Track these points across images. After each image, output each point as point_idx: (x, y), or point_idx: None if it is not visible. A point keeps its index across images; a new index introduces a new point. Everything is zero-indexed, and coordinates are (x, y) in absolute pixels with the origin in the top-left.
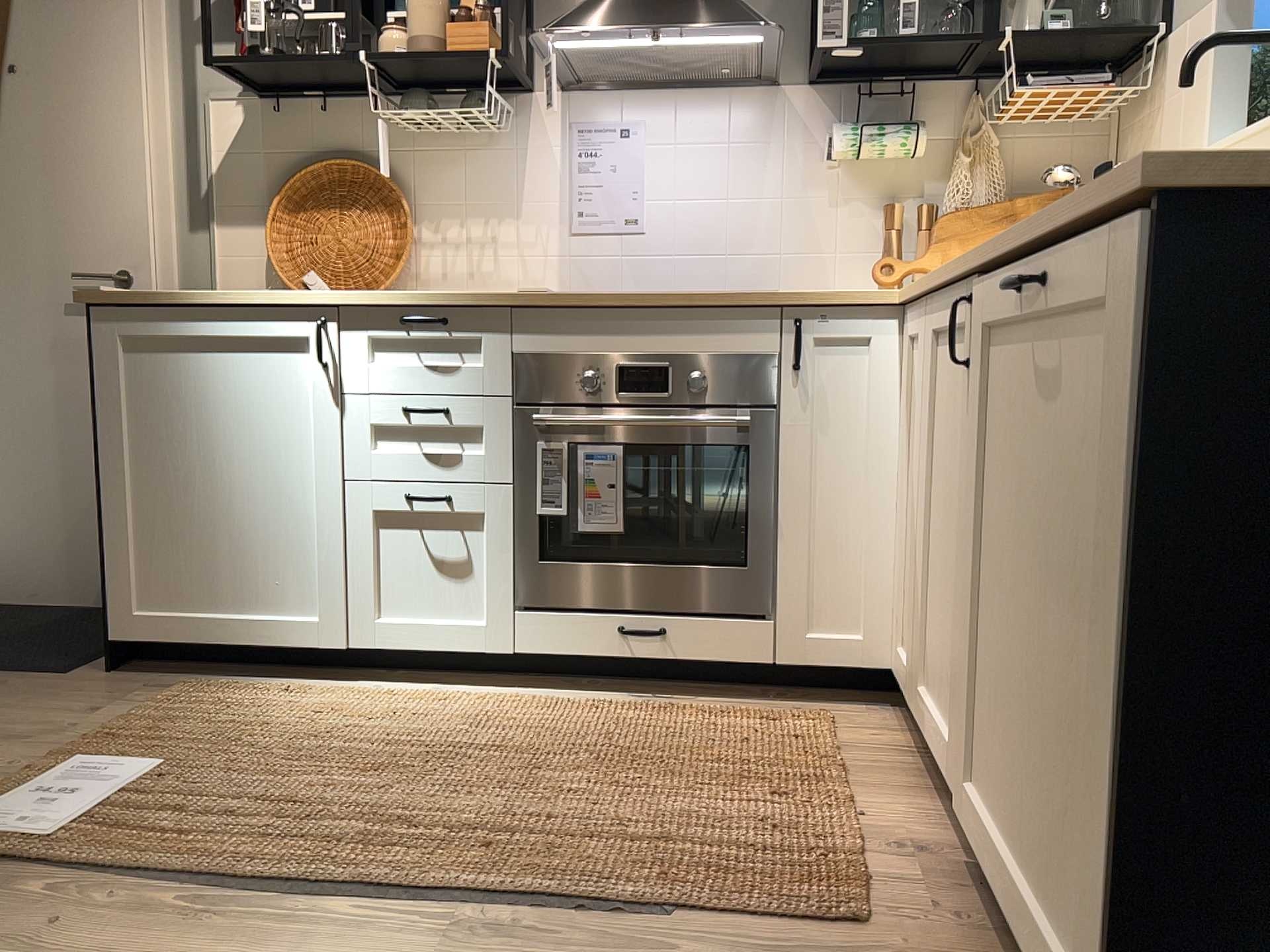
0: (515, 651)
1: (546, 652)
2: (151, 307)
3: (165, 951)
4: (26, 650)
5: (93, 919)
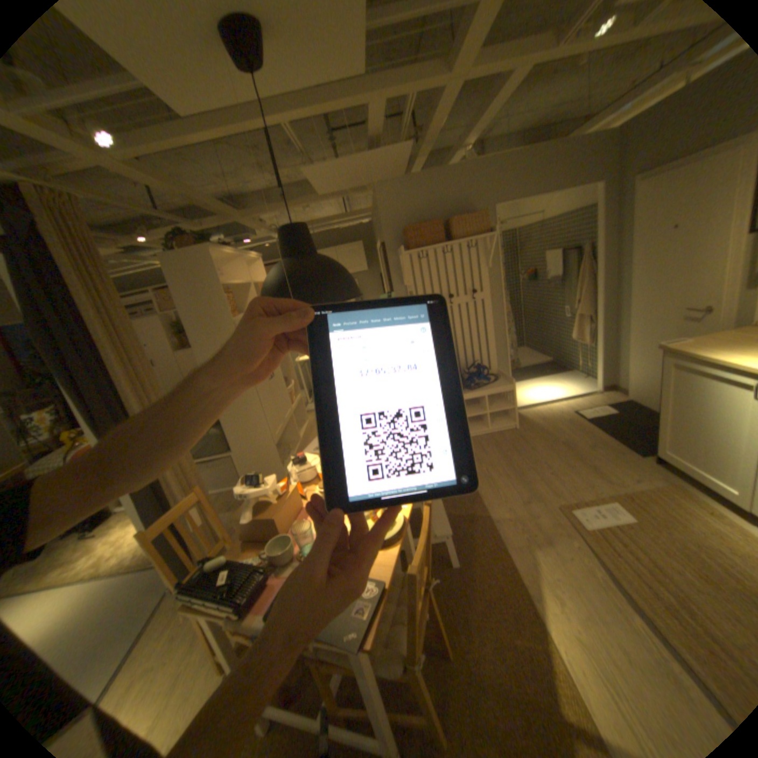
0: None
1: None
2: (686, 356)
3: (589, 587)
4: (641, 439)
5: (583, 562)
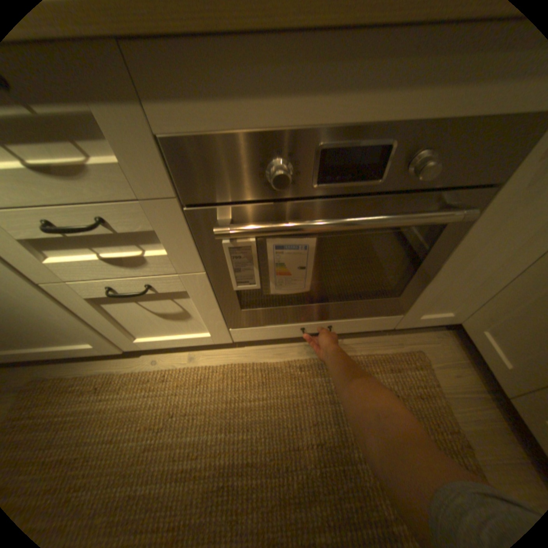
0: (232, 338)
1: (252, 337)
2: None
3: None
4: None
5: None
